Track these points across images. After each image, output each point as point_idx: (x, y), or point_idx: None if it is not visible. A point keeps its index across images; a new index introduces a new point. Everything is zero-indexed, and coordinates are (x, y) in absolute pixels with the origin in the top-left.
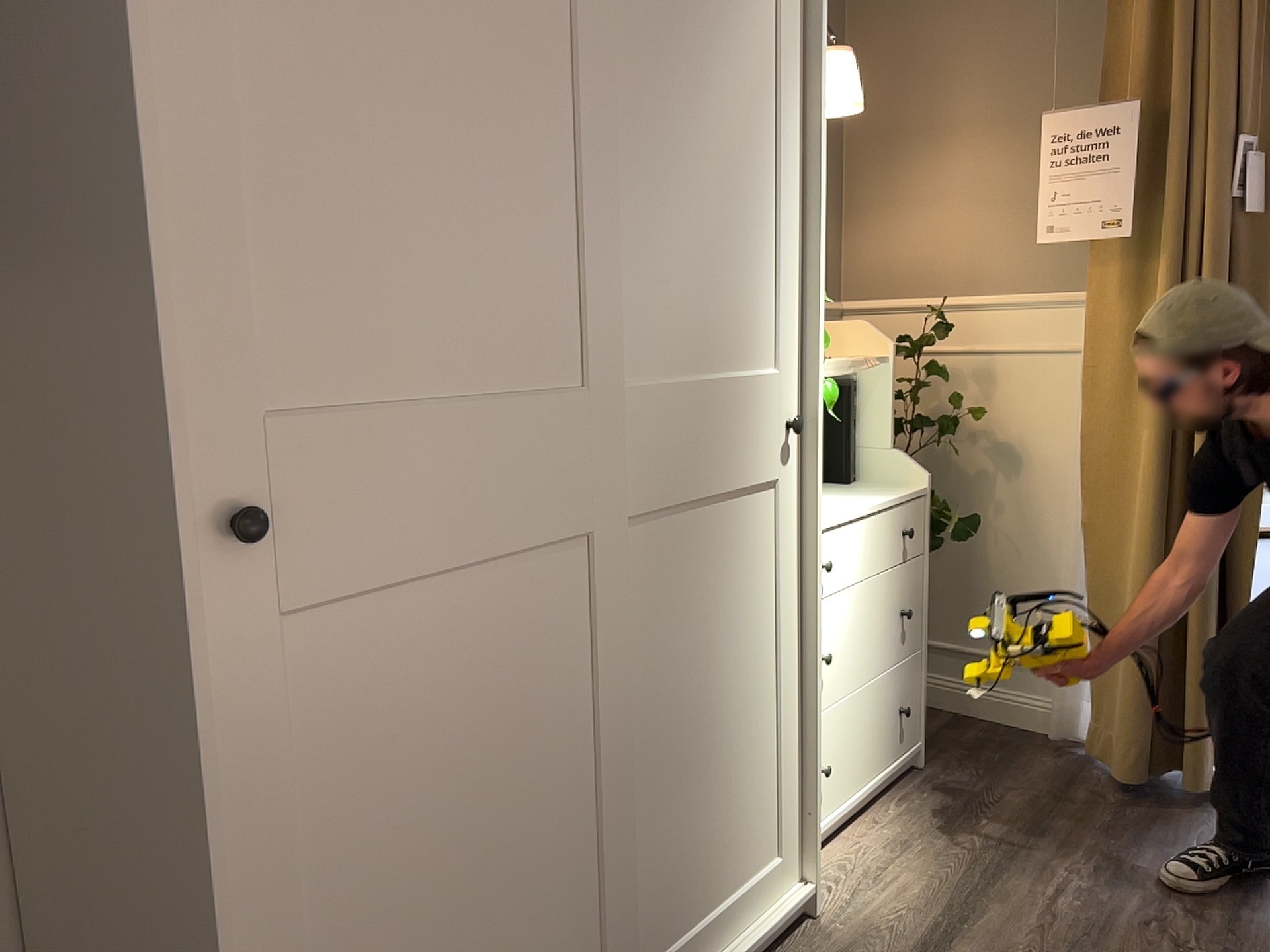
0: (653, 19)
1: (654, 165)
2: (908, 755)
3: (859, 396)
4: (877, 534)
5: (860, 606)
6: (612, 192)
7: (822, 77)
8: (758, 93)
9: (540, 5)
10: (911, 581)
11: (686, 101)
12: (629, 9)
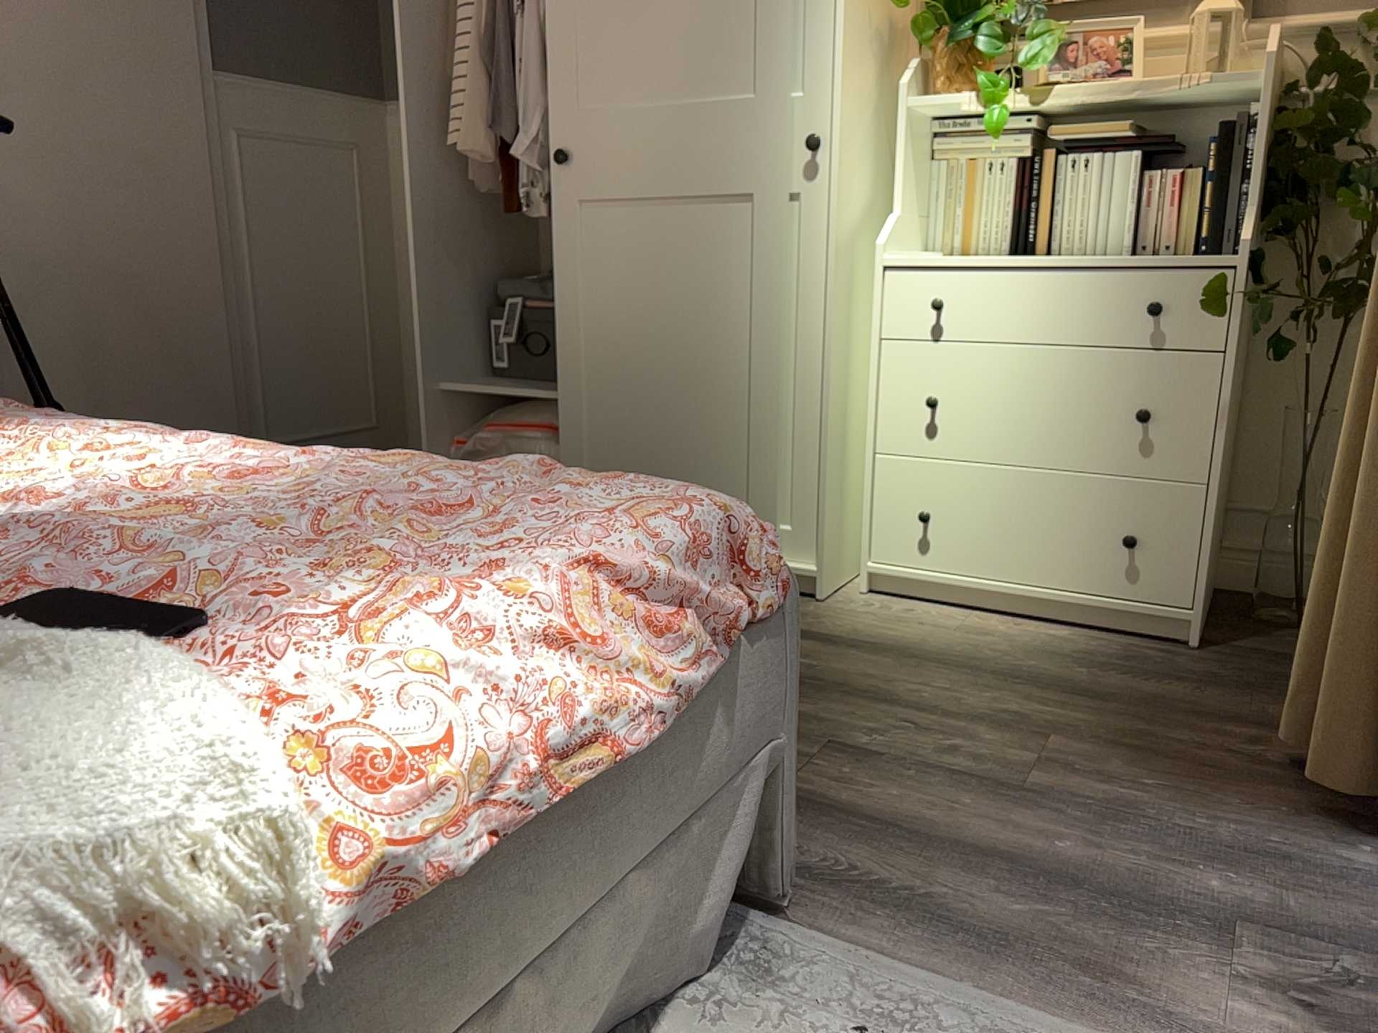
0: None
1: None
2: (1142, 605)
3: (1253, 134)
4: (1068, 294)
5: (1020, 370)
6: None
7: None
8: None
9: None
10: (1171, 379)
11: None
12: None
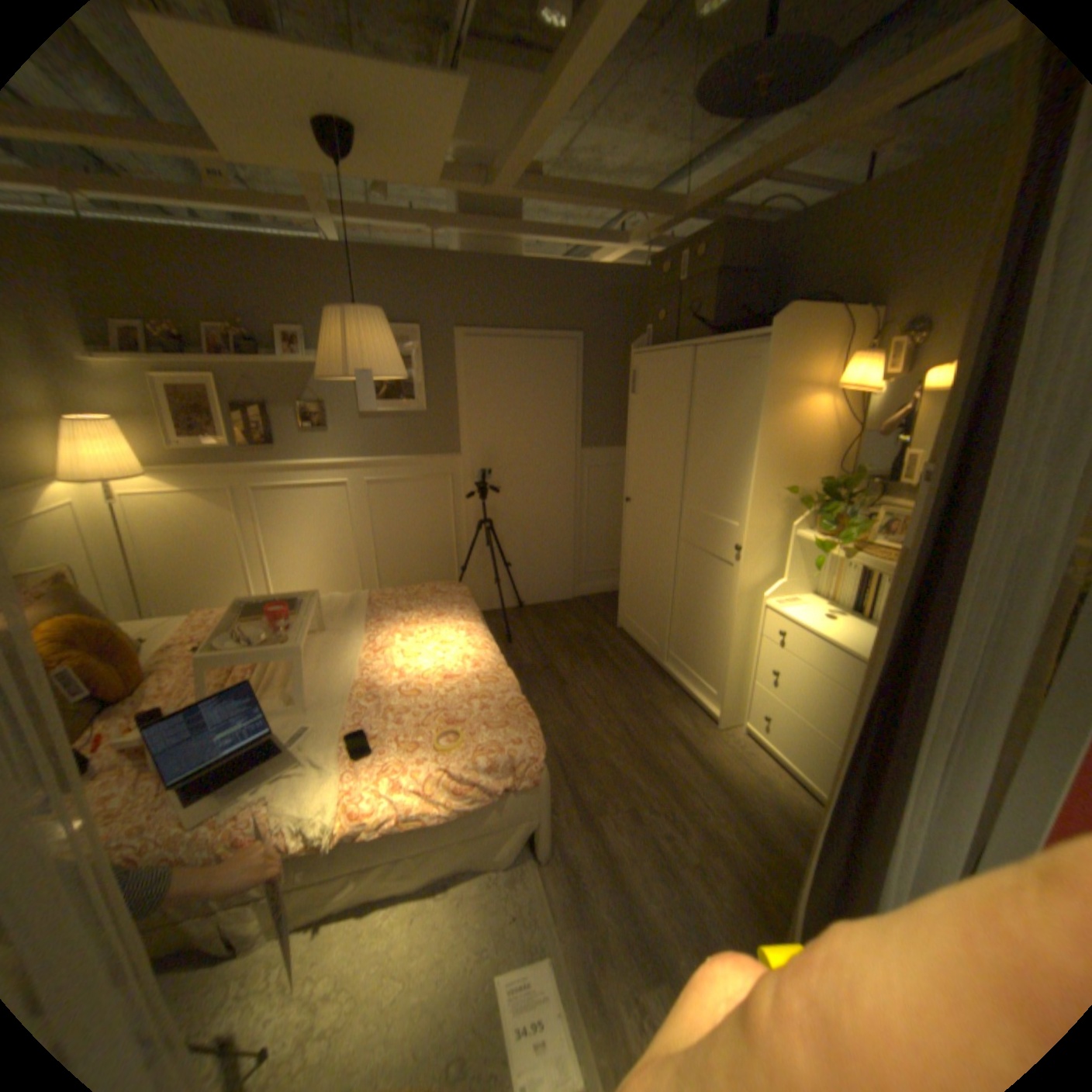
0: (705, 408)
1: (701, 449)
2: None
3: None
4: (835, 657)
5: (812, 679)
6: (687, 456)
7: (764, 413)
8: (742, 423)
9: (672, 416)
10: None
11: (713, 430)
12: (699, 408)
